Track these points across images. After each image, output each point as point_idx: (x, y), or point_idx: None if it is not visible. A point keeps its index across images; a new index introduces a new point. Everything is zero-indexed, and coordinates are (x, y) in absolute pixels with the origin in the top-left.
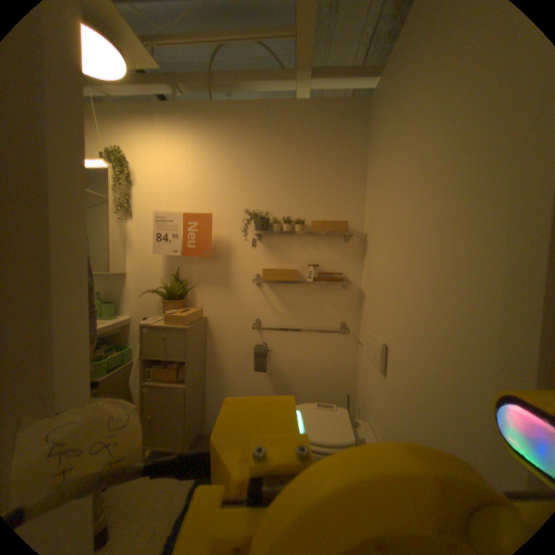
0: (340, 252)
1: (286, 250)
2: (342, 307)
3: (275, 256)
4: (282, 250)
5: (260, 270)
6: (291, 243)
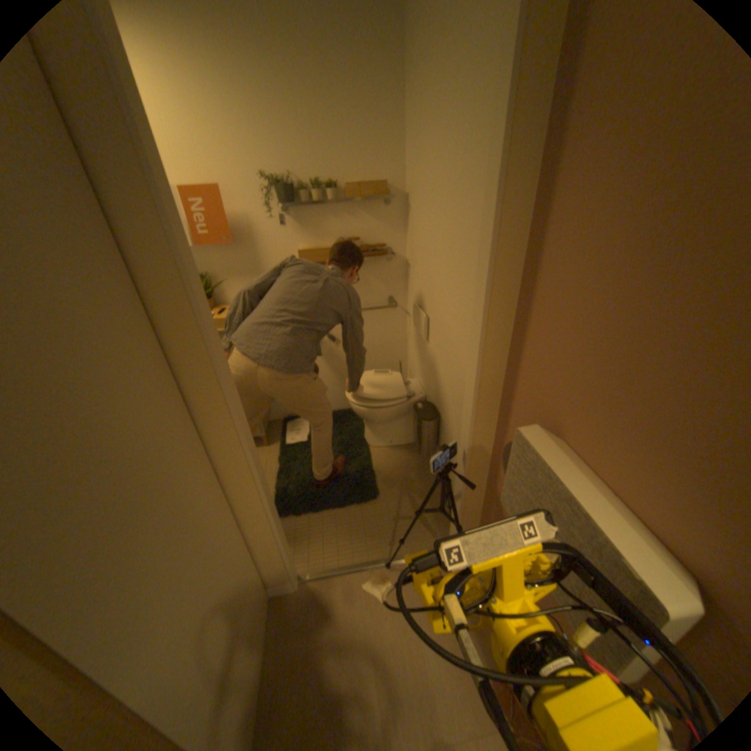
0: (381, 220)
1: (320, 224)
2: (387, 283)
3: (309, 234)
4: (315, 225)
5: (294, 252)
6: (324, 215)
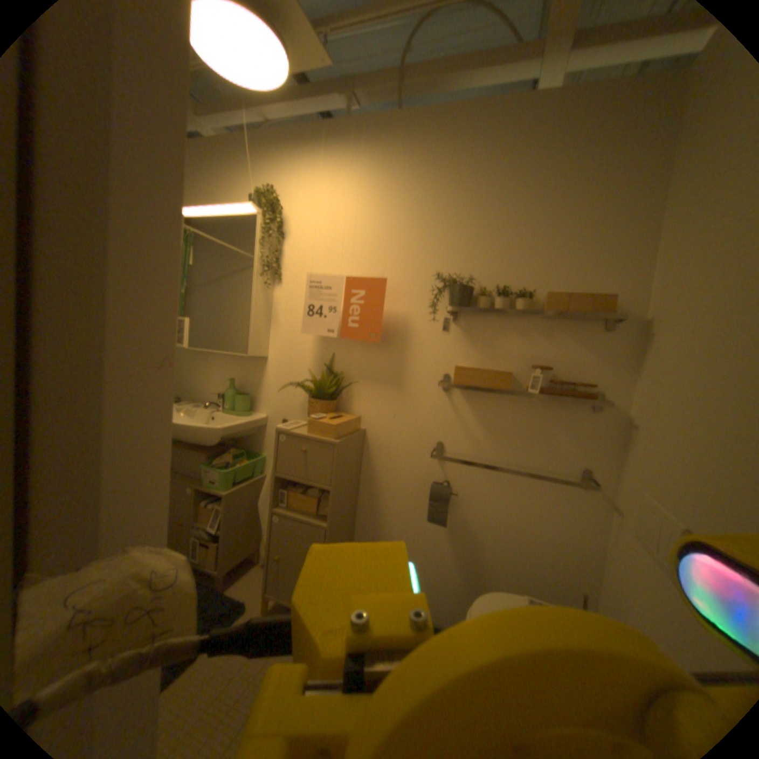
0: (595, 349)
1: (496, 340)
2: (588, 444)
3: (478, 349)
4: (490, 339)
5: (451, 368)
6: (506, 329)
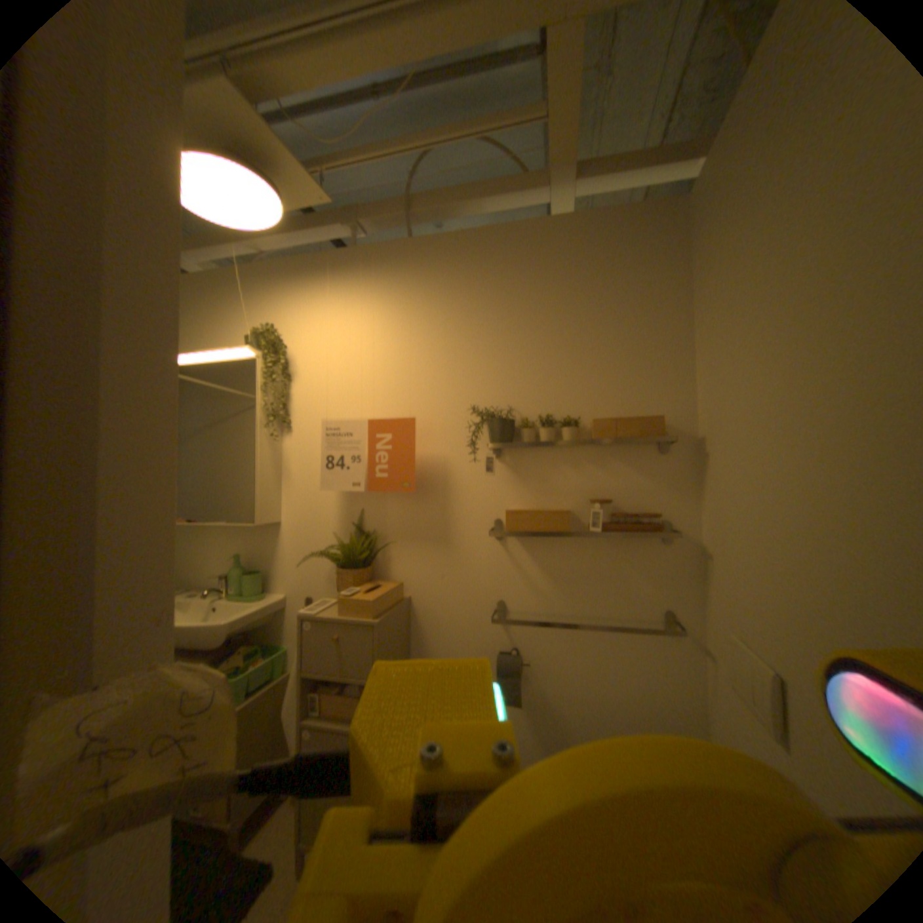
0: (653, 474)
1: (547, 474)
2: (664, 581)
3: (528, 487)
4: (540, 474)
5: (502, 511)
6: (556, 461)
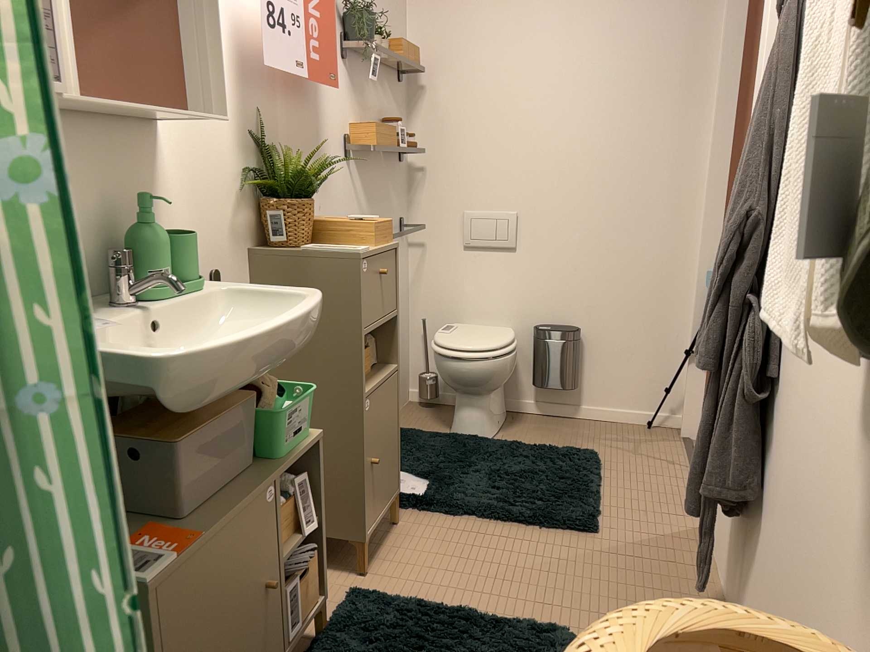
0: (396, 103)
1: (364, 92)
2: (399, 195)
3: (358, 103)
4: (362, 91)
5: (348, 129)
6: (367, 79)
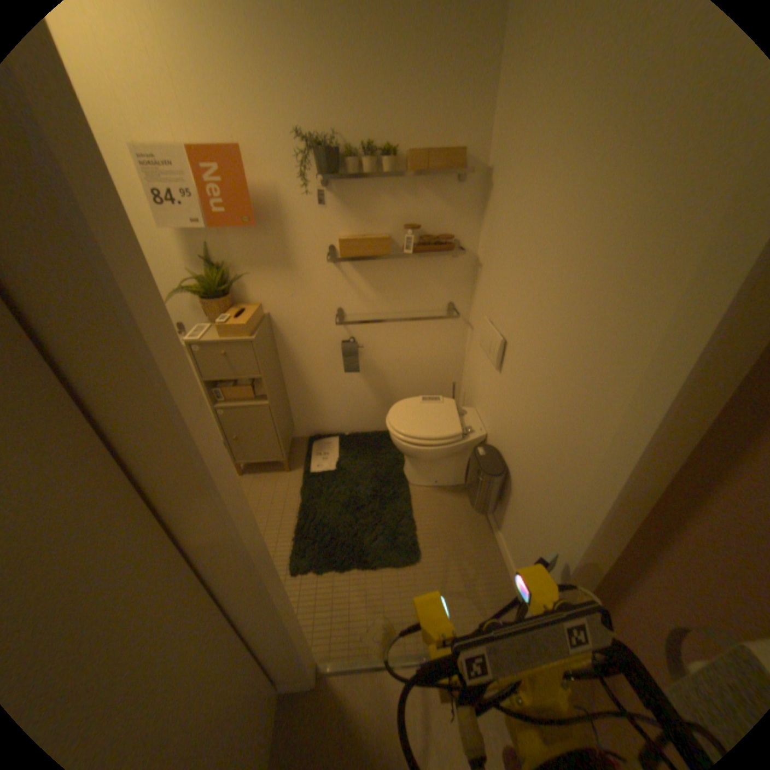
0: (450, 203)
1: (370, 205)
2: (449, 285)
3: (355, 217)
4: (364, 205)
5: (334, 240)
6: (376, 192)
